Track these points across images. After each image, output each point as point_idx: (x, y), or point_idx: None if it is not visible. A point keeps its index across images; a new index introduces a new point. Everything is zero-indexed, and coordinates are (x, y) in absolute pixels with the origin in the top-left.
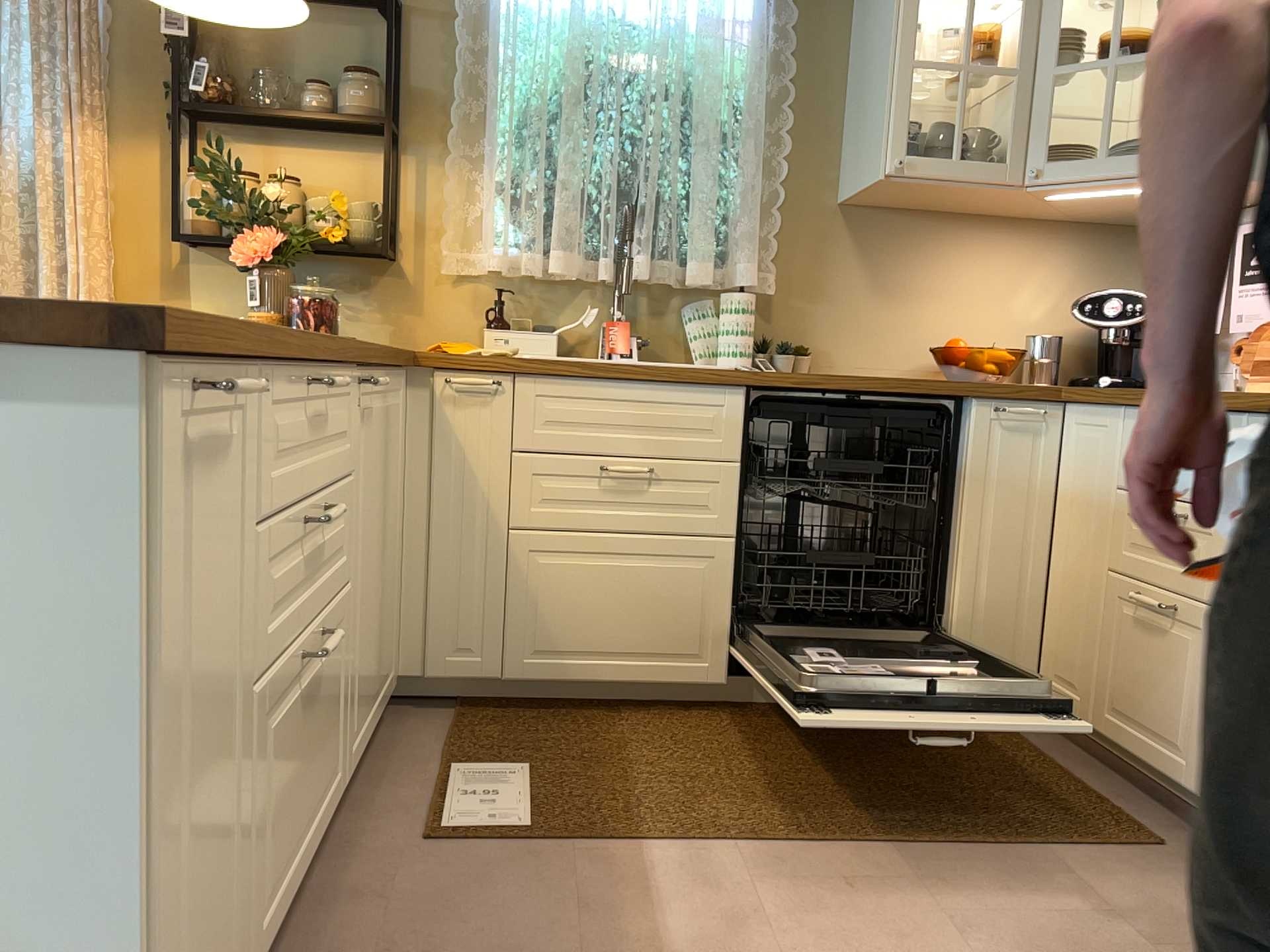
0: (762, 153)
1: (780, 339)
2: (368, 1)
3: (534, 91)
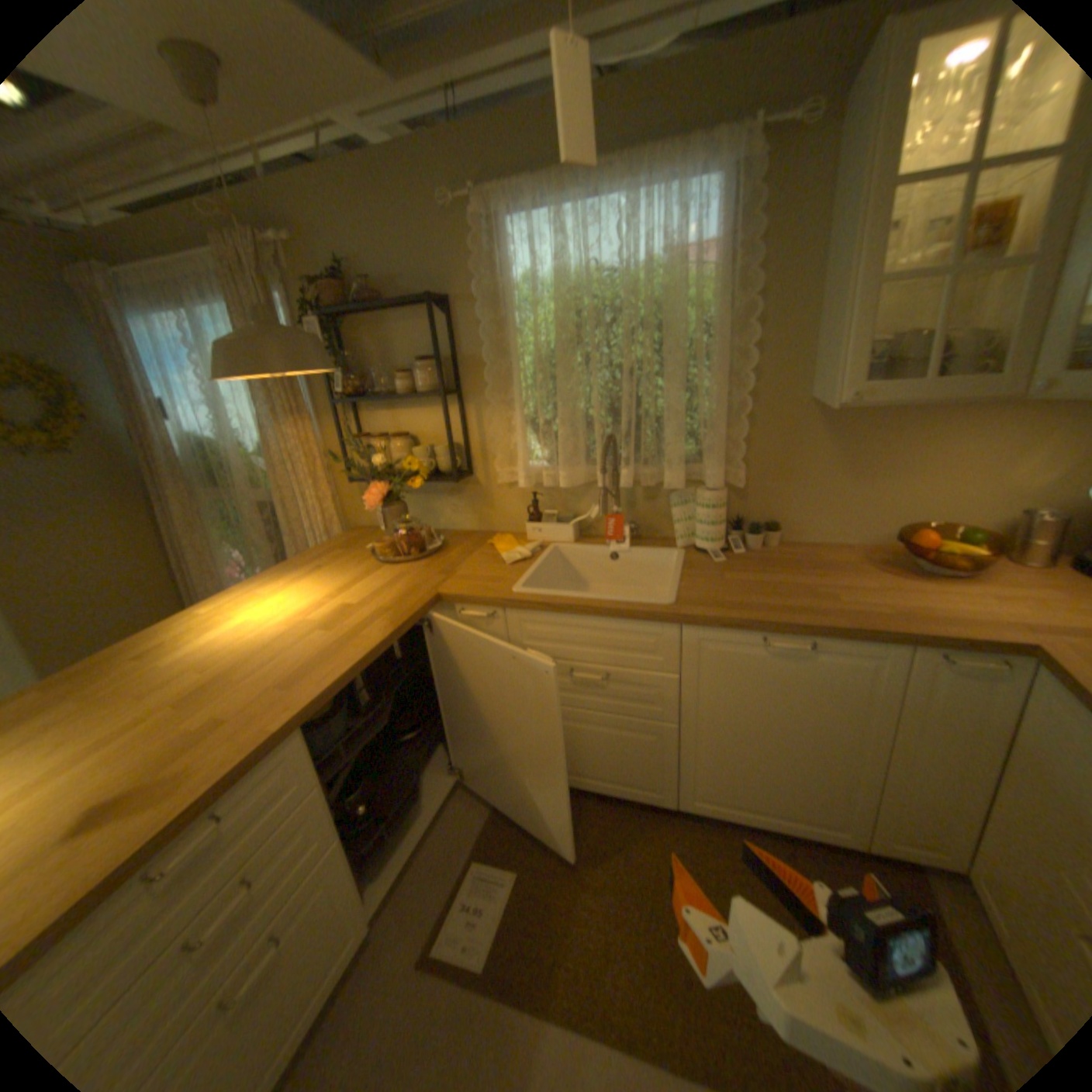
0: (732, 363)
1: (752, 515)
2: (421, 298)
3: (536, 348)
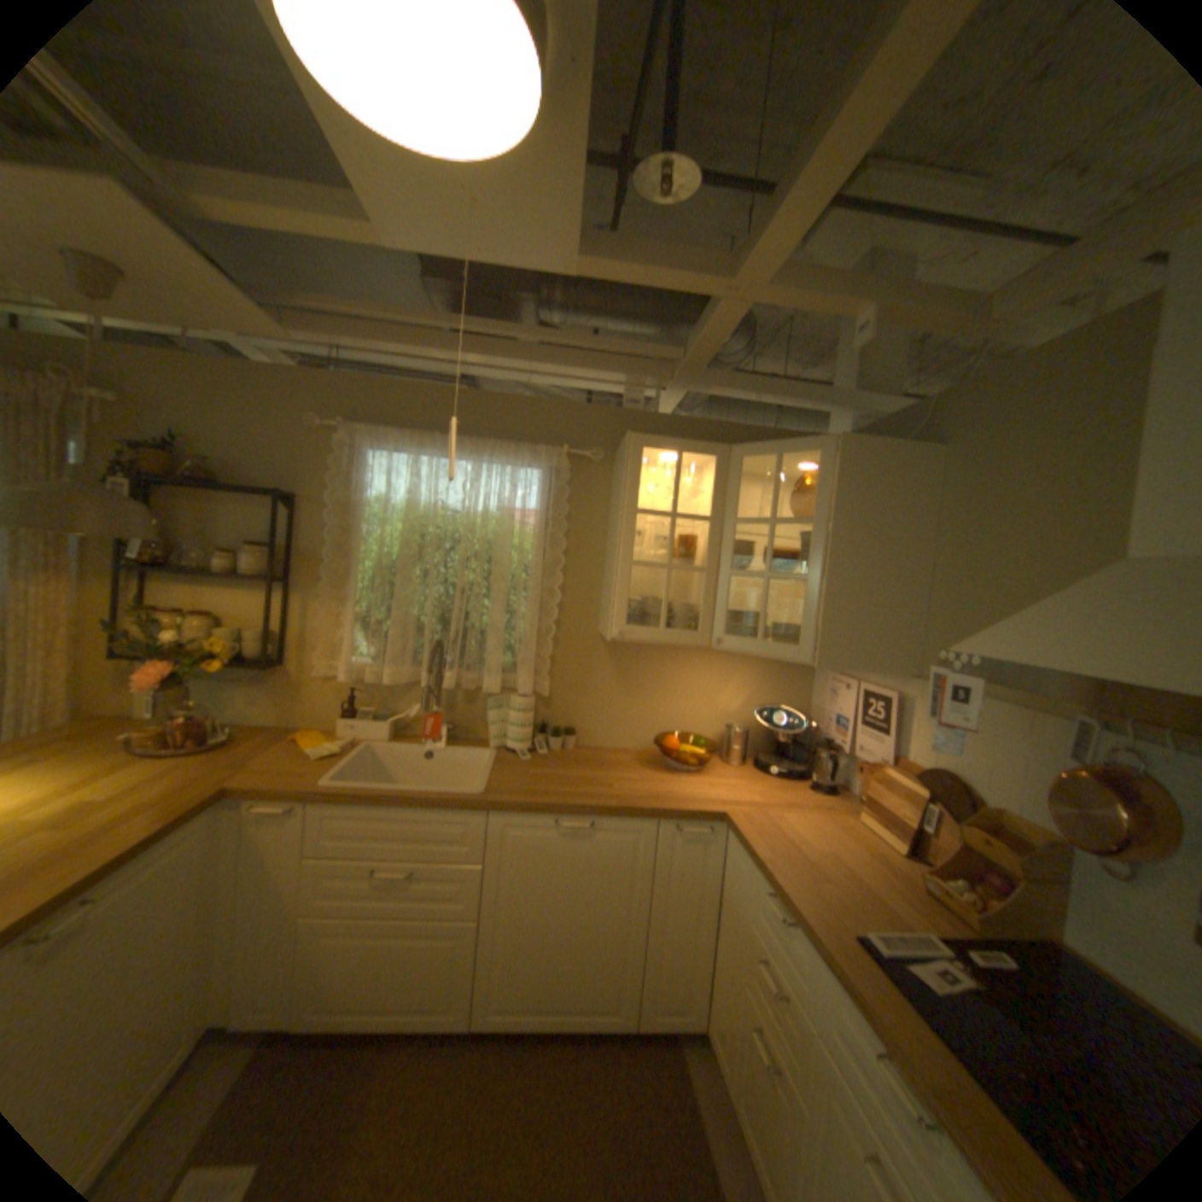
0: (543, 598)
1: (555, 722)
2: (266, 491)
3: (379, 558)
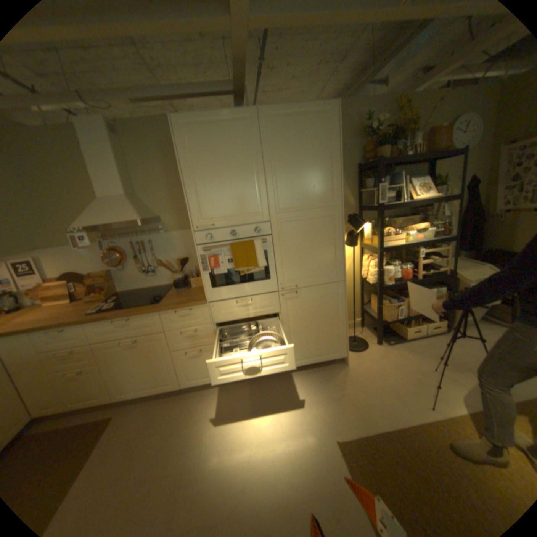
0: None
1: None
2: None
3: None
